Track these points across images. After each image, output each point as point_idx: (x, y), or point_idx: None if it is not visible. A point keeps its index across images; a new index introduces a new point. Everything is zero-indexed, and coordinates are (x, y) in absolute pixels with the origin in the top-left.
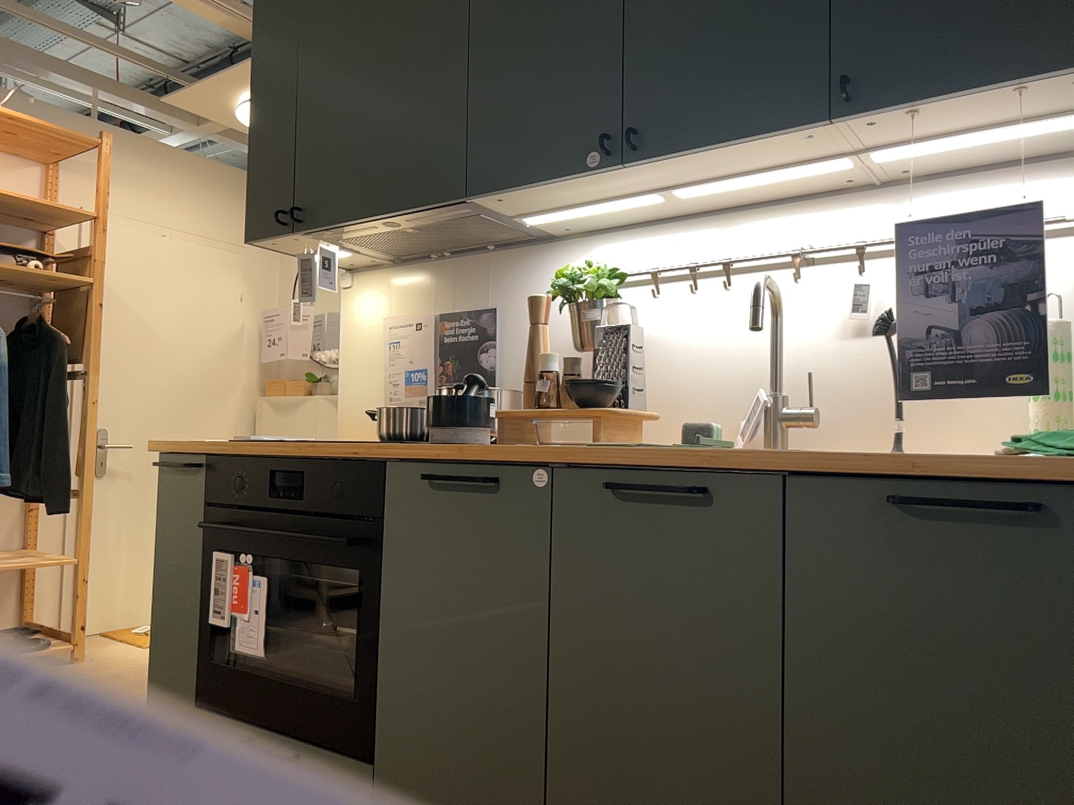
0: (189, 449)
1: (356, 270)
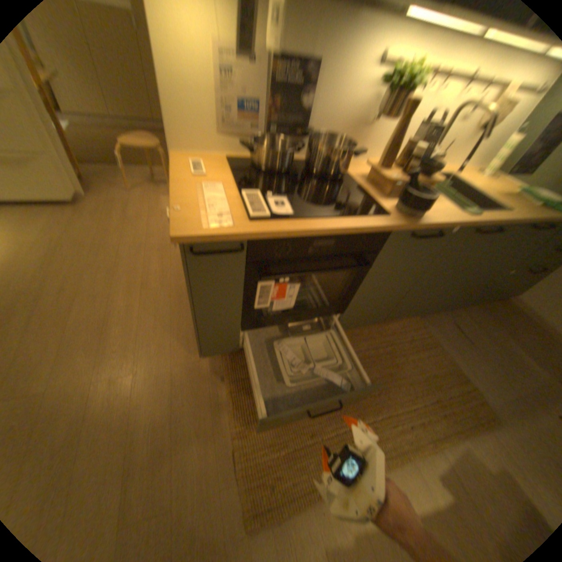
0: (231, 237)
1: None
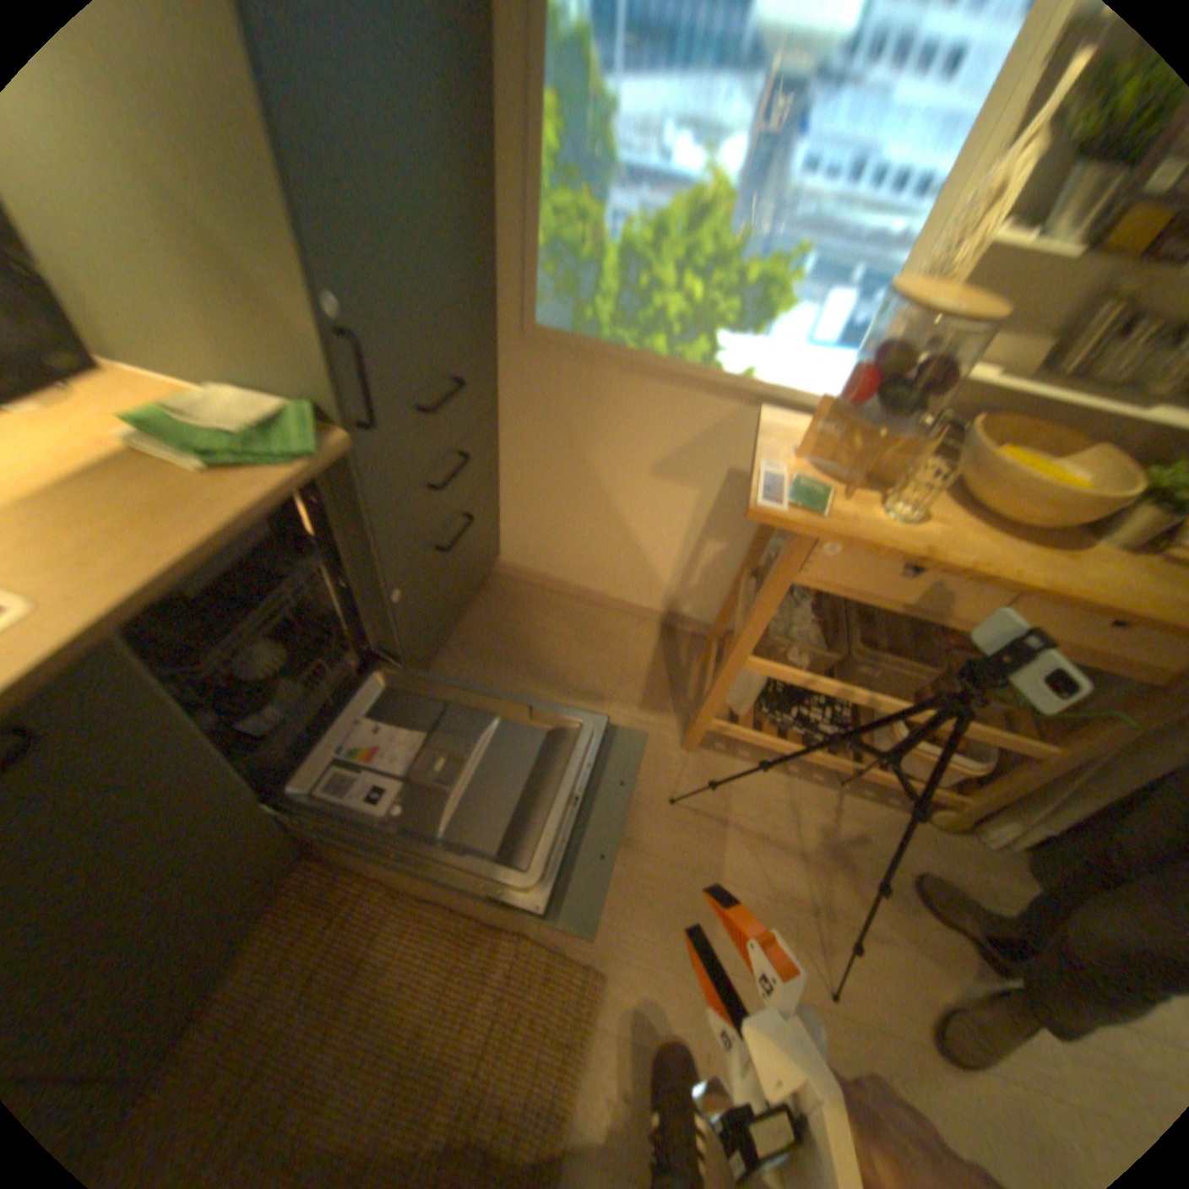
0: None
1: None
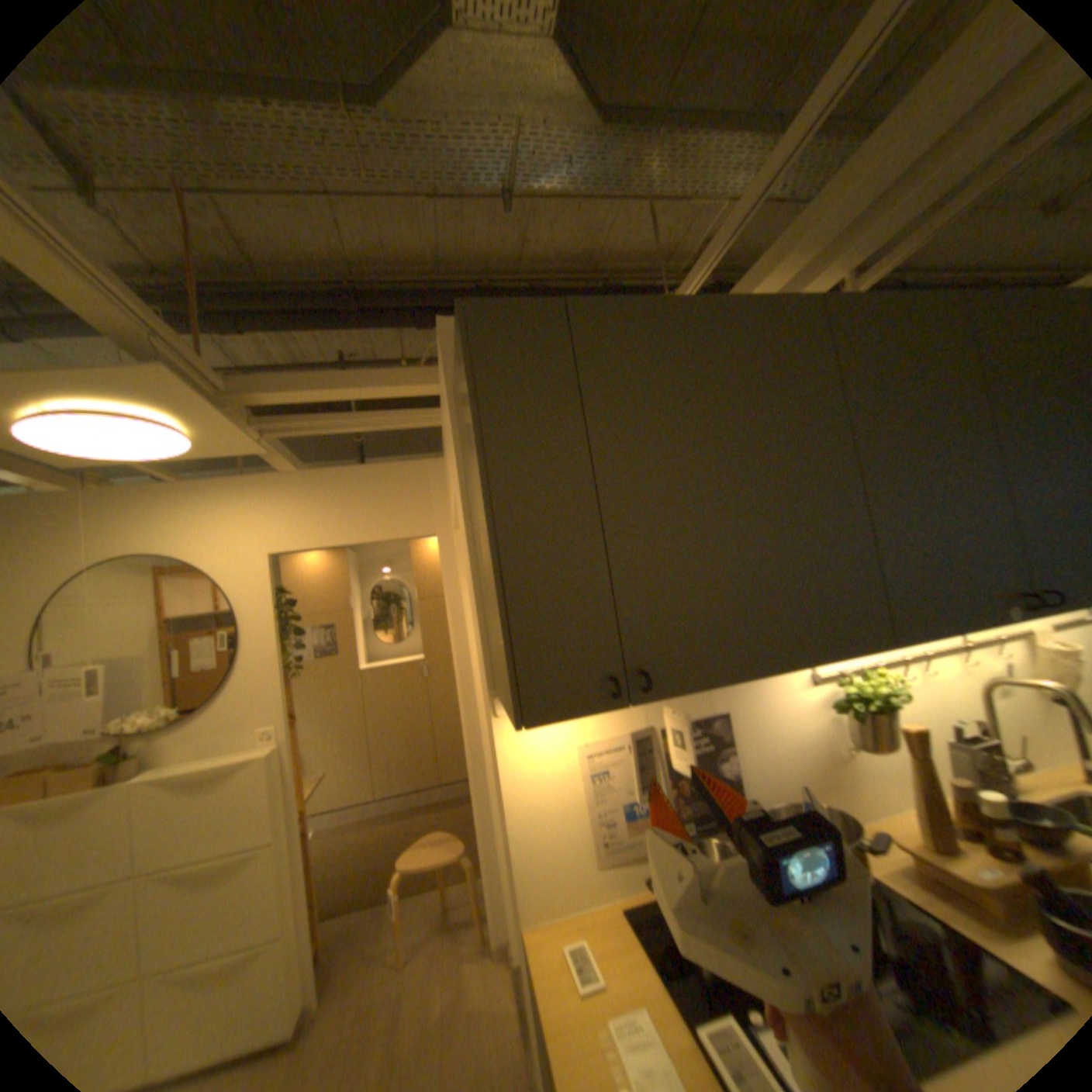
0: None
1: None
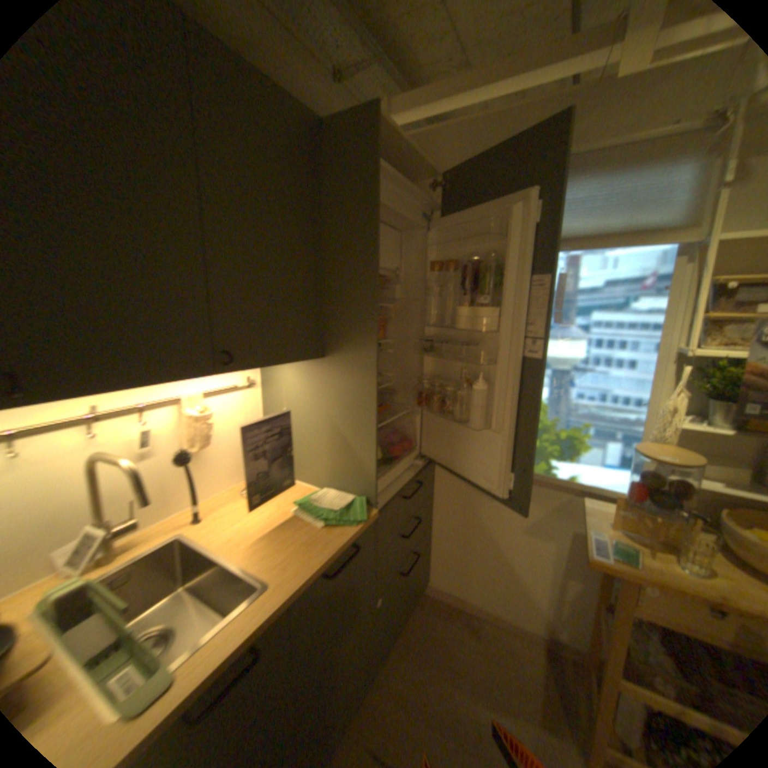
0: None
1: None
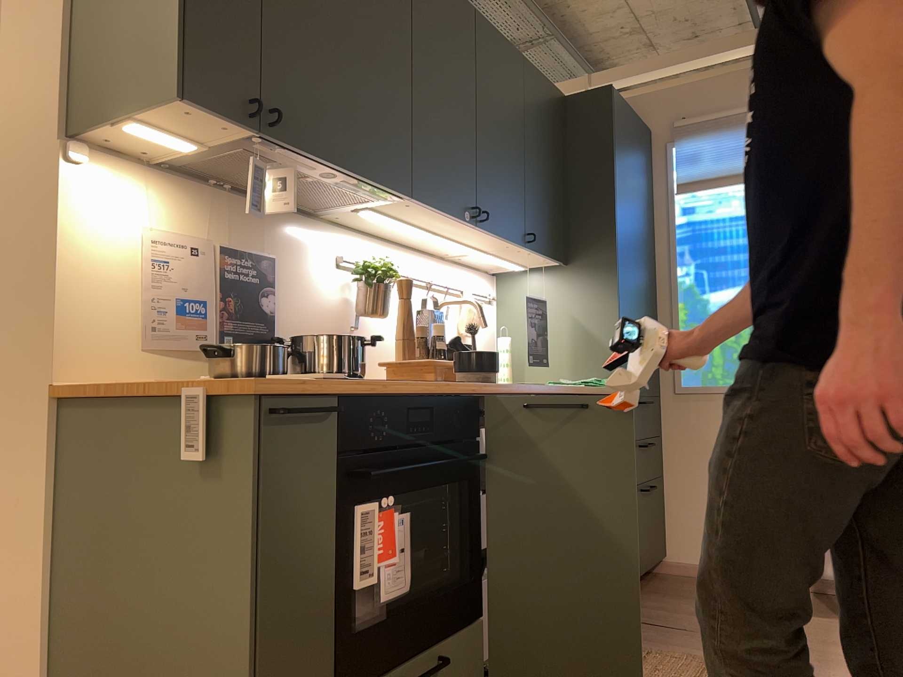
0: (321, 389)
1: (87, 143)
